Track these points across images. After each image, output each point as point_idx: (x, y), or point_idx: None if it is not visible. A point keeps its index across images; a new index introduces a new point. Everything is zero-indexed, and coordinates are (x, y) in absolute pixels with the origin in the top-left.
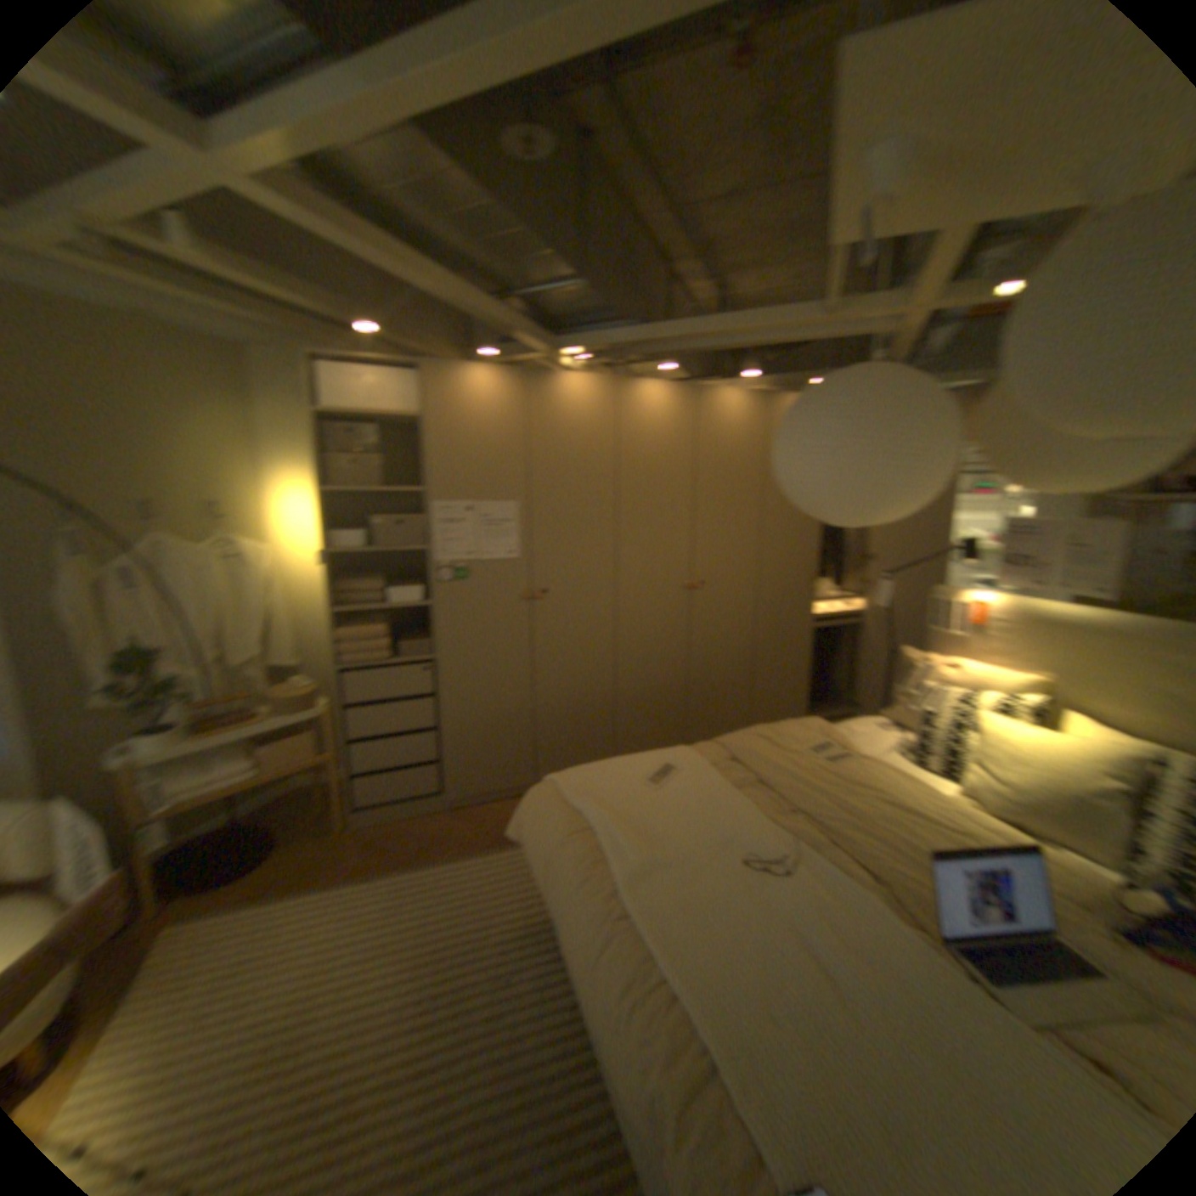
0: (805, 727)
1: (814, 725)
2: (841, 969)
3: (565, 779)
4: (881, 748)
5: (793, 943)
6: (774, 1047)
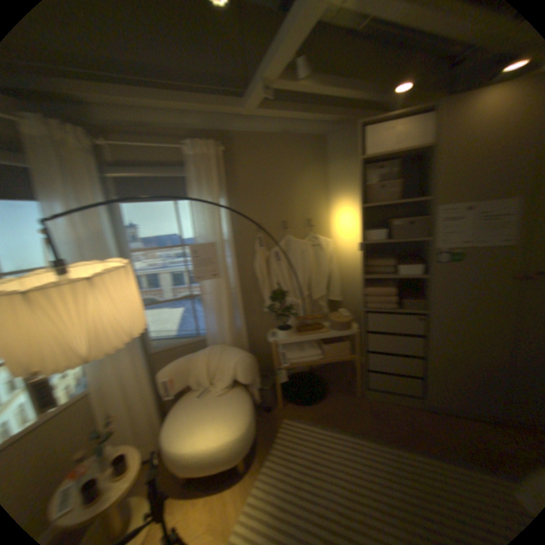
0: None
1: None
2: None
3: None
4: None
5: None
6: None
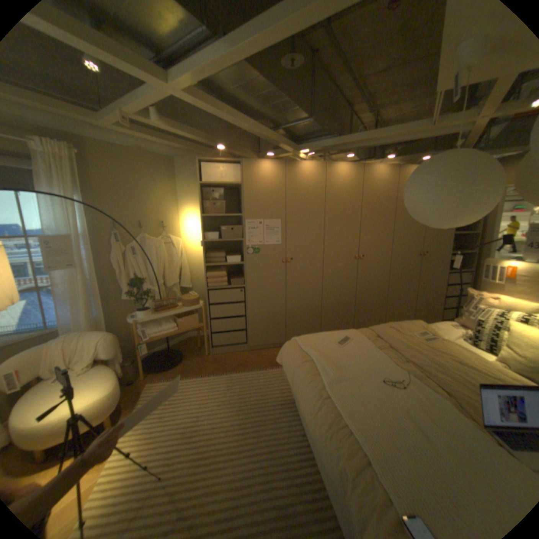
0: (413, 324)
1: (417, 323)
2: (429, 431)
3: (299, 340)
4: (453, 336)
5: (406, 417)
6: (396, 458)
